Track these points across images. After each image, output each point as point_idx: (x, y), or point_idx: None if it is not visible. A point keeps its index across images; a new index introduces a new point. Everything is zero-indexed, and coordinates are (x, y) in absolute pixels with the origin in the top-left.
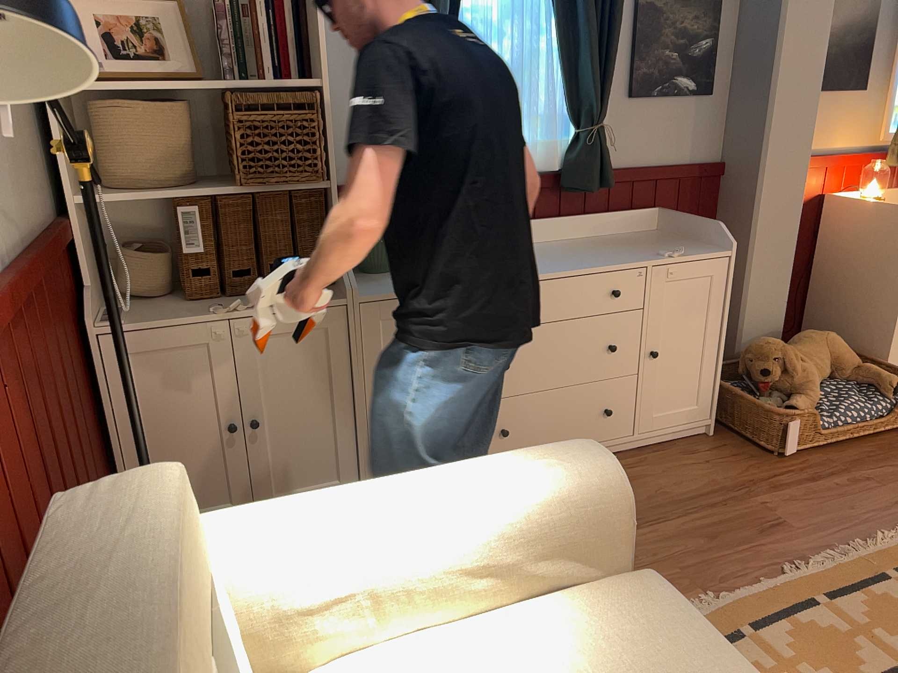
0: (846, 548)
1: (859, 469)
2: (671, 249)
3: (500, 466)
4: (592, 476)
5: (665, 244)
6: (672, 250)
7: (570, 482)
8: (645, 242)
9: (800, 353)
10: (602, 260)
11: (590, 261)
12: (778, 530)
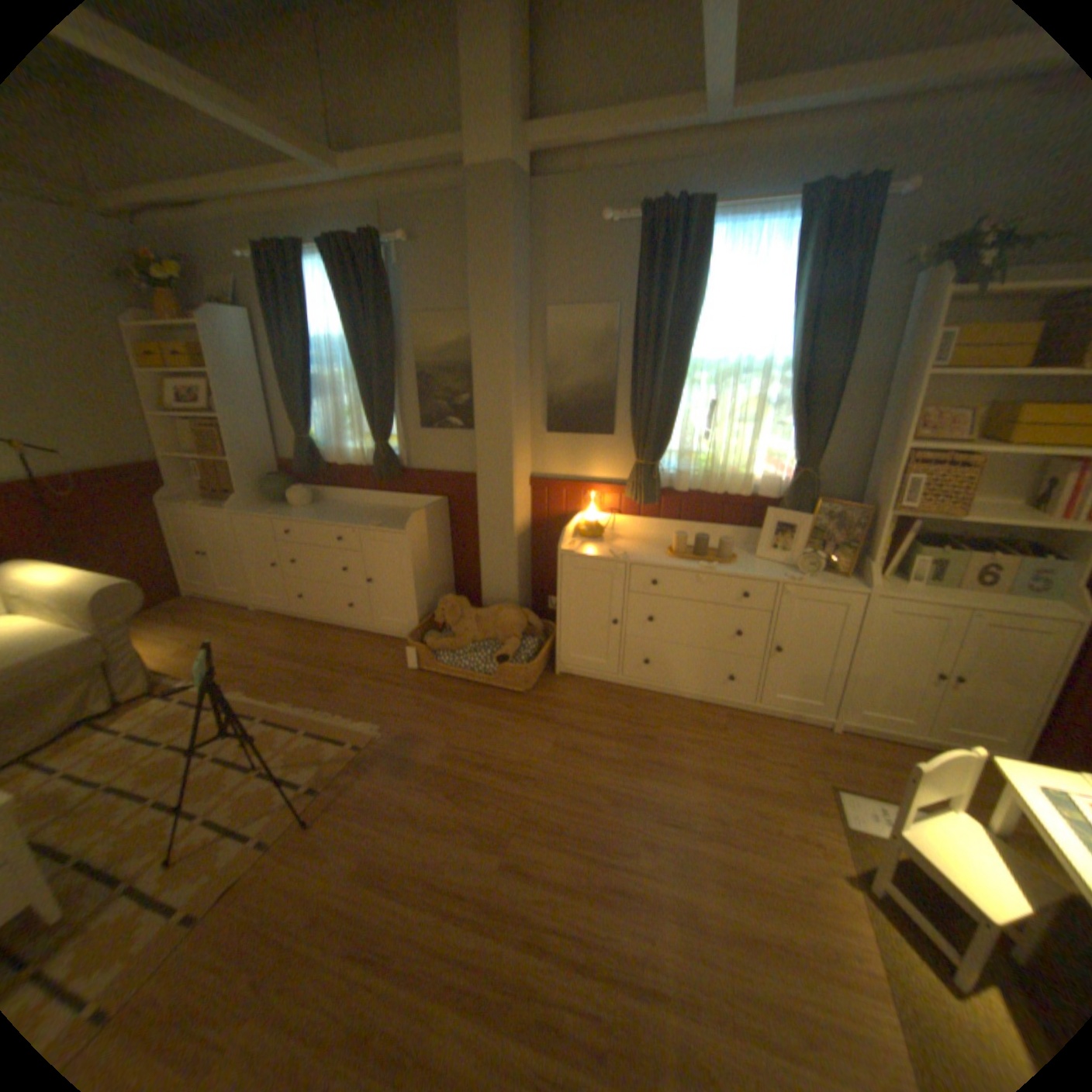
0: (318, 716)
1: (430, 695)
2: (384, 523)
3: (84, 579)
4: (86, 592)
5: (404, 521)
6: (387, 525)
7: (79, 591)
8: (401, 518)
9: (476, 615)
10: (345, 521)
11: (338, 520)
12: (323, 694)
